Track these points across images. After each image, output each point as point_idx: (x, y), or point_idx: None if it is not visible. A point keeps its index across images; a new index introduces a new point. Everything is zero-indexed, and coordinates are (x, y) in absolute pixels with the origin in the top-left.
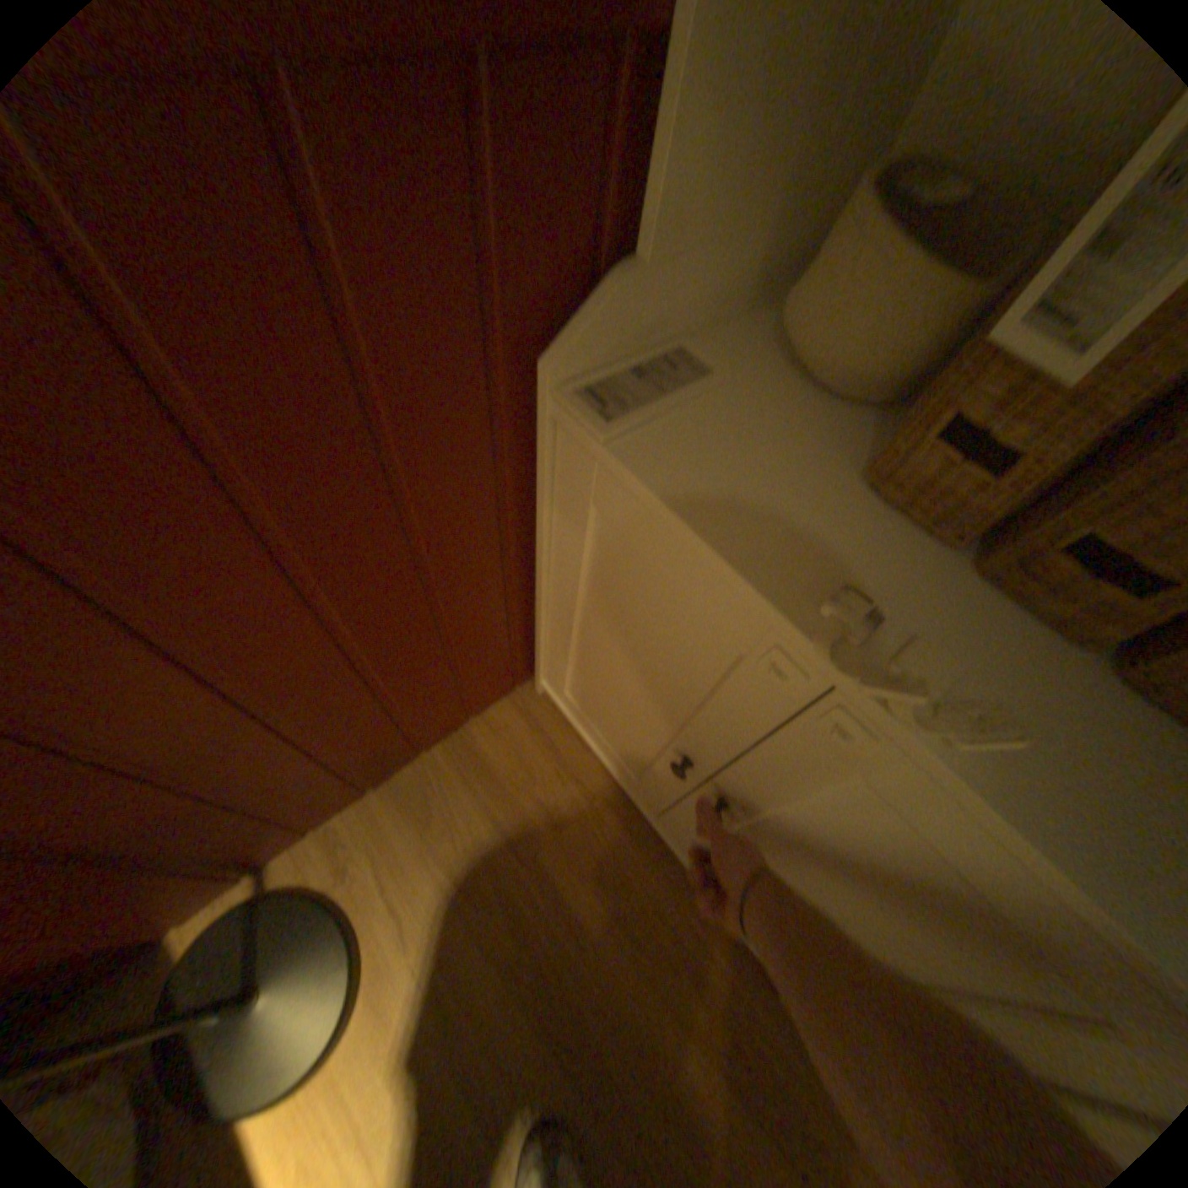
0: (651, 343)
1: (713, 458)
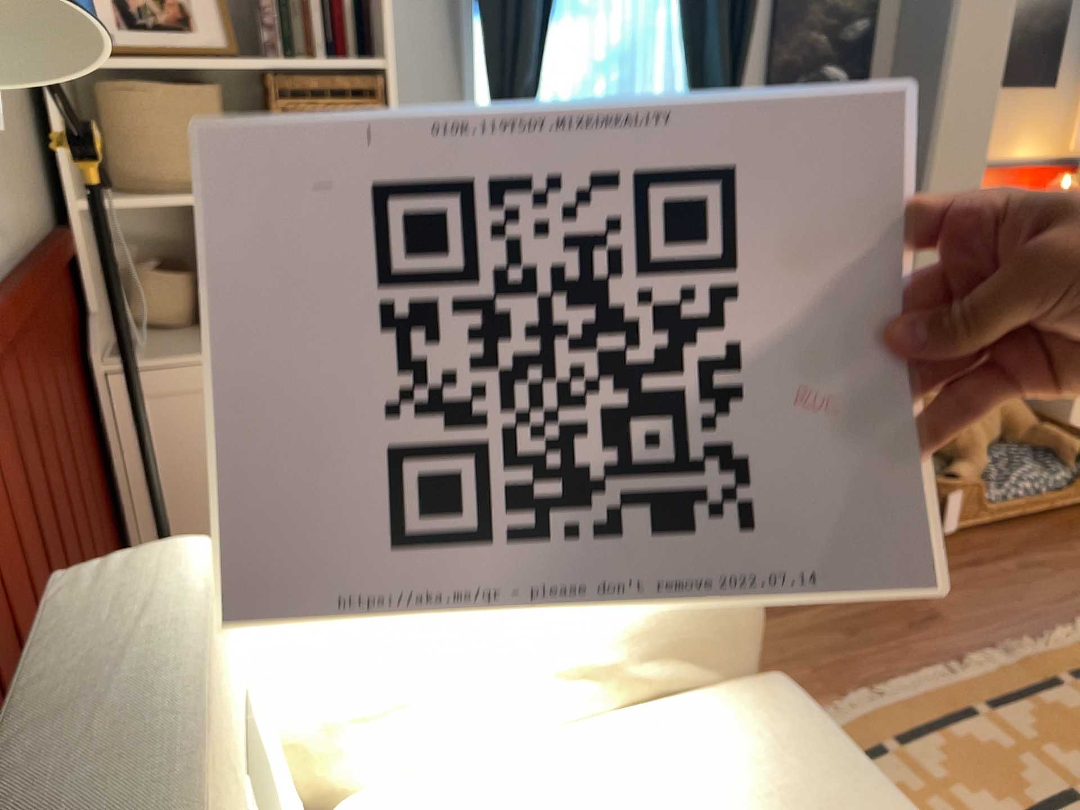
0: (105, 345)
1: (168, 352)
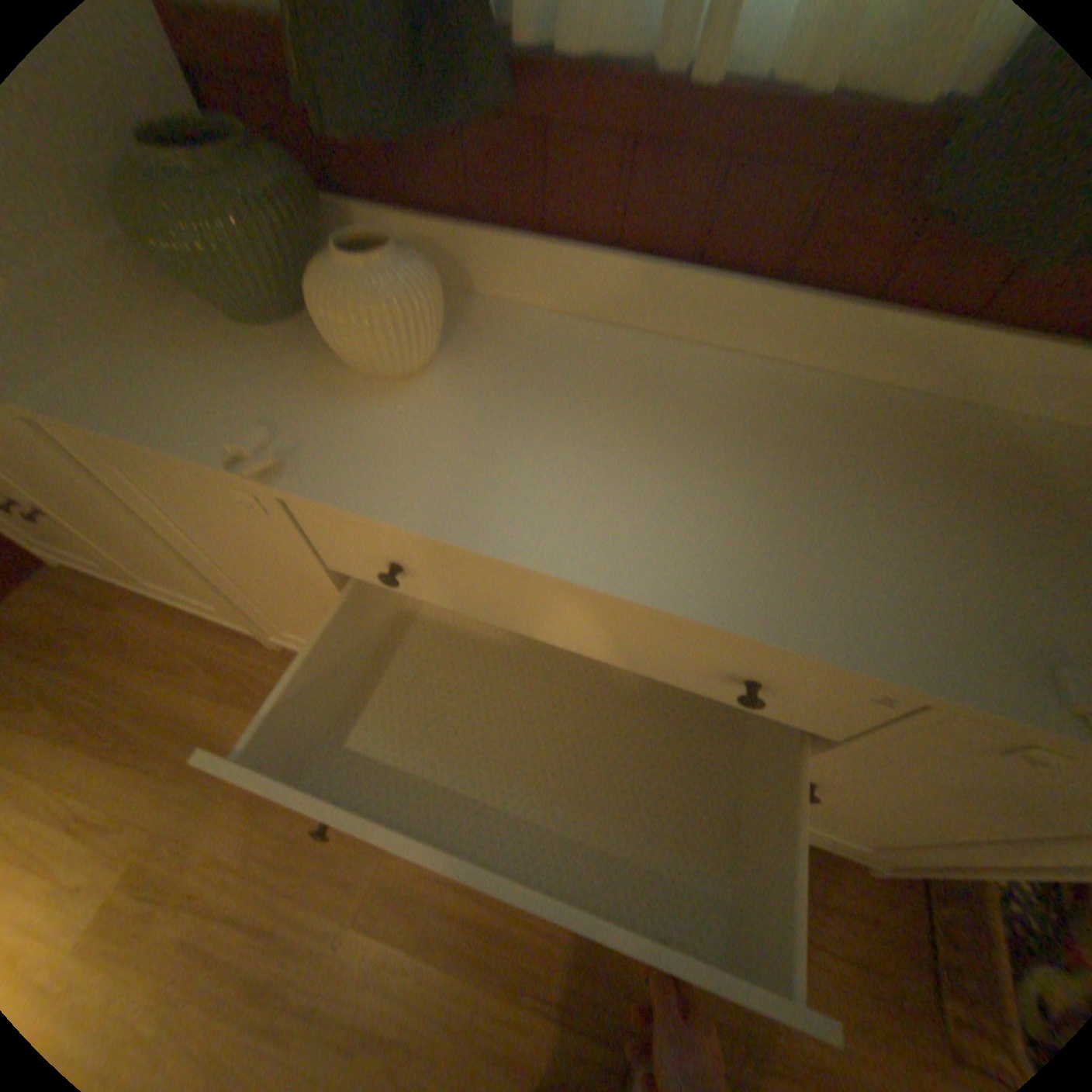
0: None
1: None
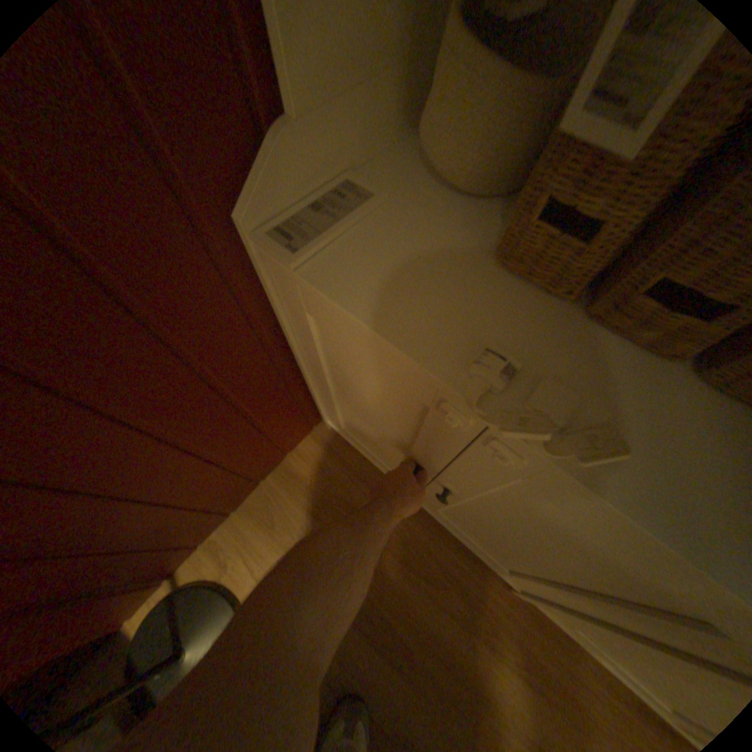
0: (321, 183)
1: (378, 266)
